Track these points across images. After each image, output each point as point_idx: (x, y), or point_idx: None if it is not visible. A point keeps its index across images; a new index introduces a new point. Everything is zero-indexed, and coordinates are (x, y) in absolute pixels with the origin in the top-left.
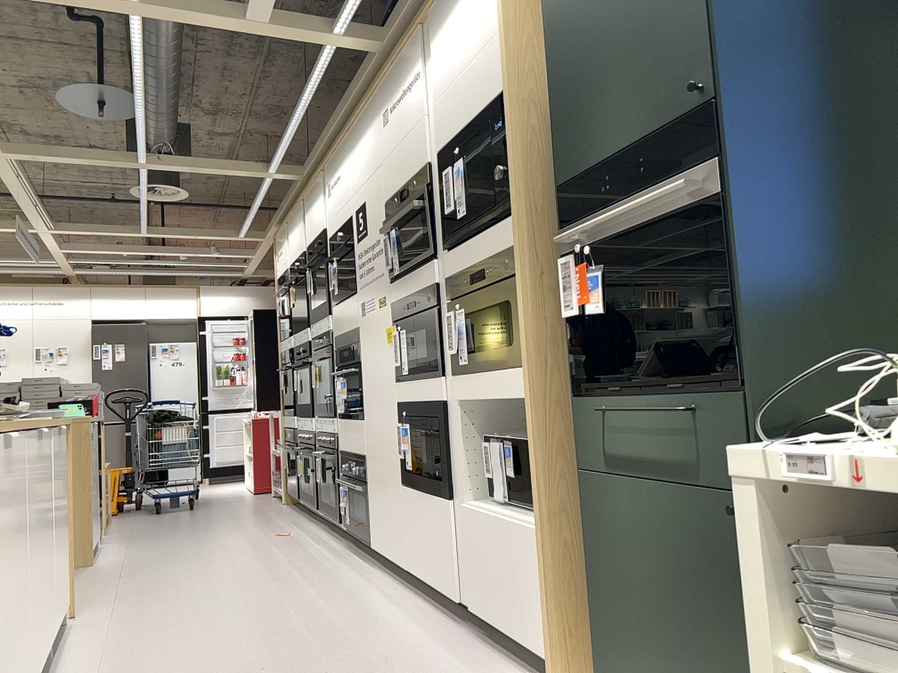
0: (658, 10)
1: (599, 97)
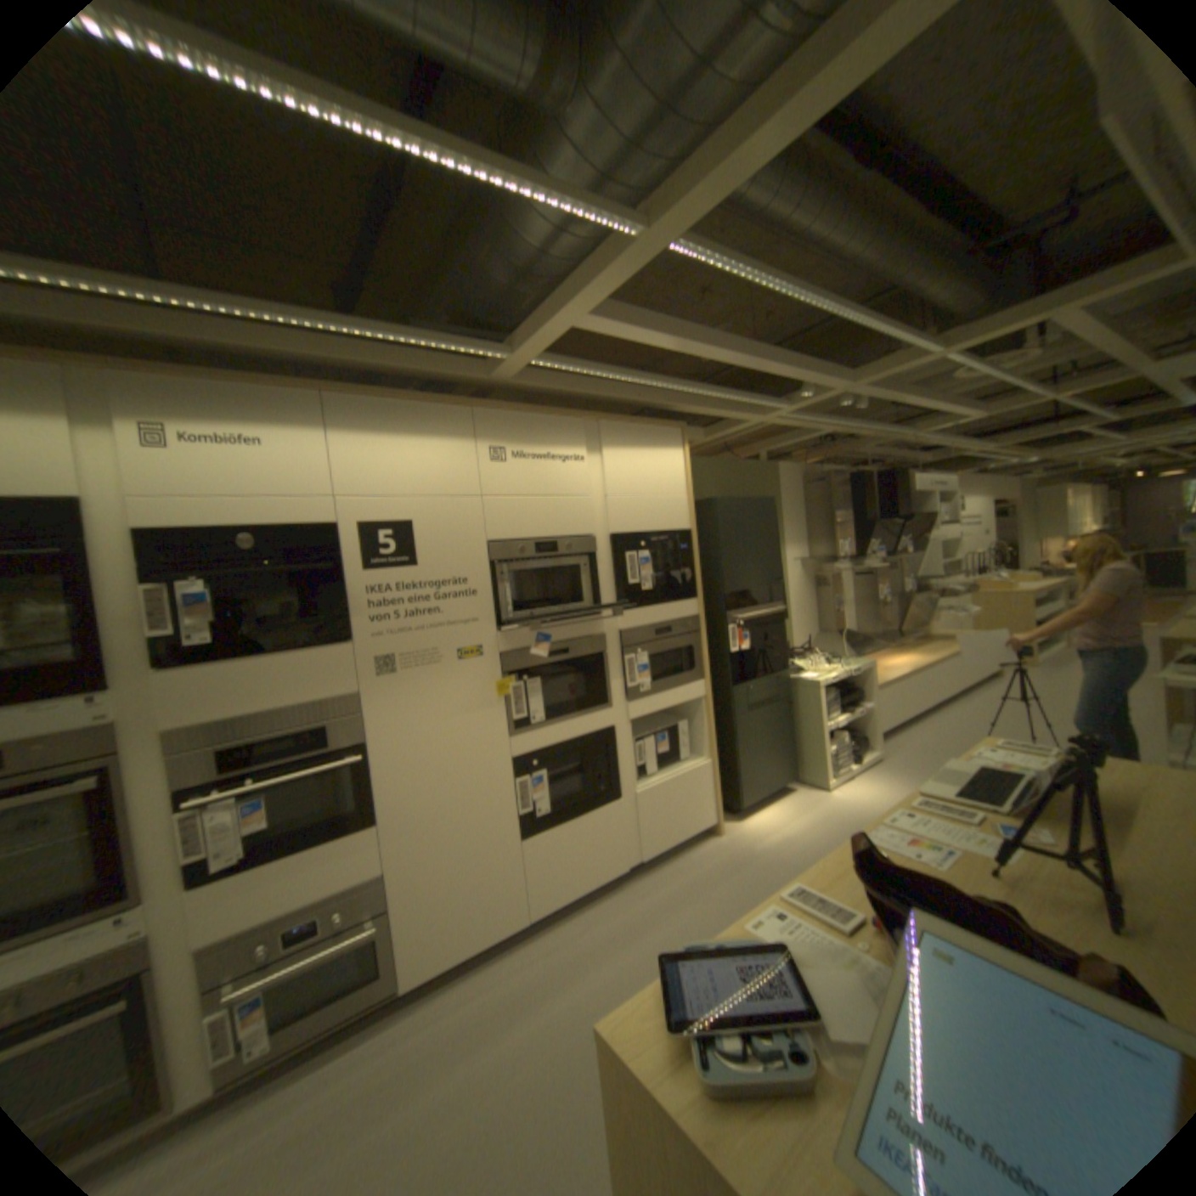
0: (762, 547)
1: (741, 564)
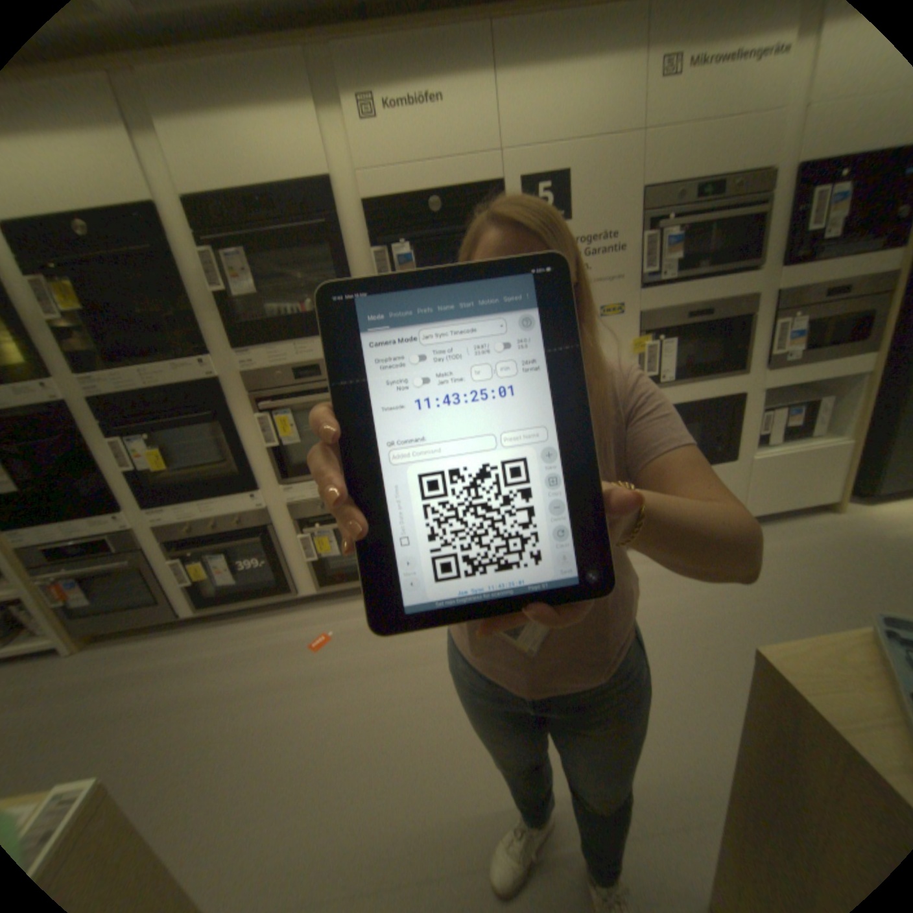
0: None
1: None
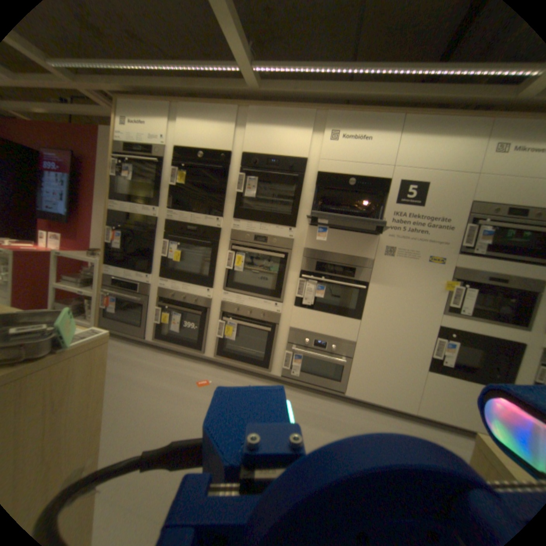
0: None
1: None
